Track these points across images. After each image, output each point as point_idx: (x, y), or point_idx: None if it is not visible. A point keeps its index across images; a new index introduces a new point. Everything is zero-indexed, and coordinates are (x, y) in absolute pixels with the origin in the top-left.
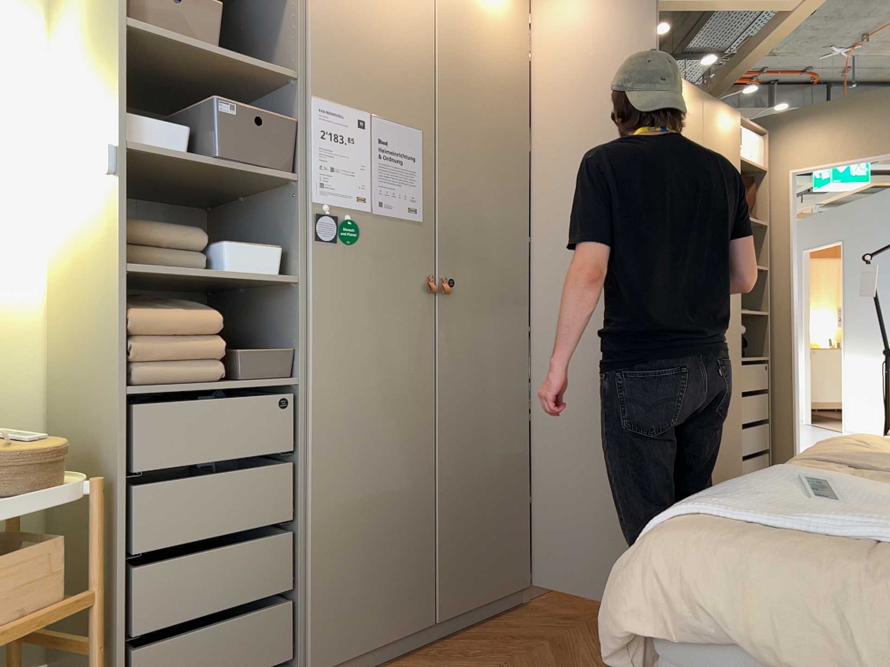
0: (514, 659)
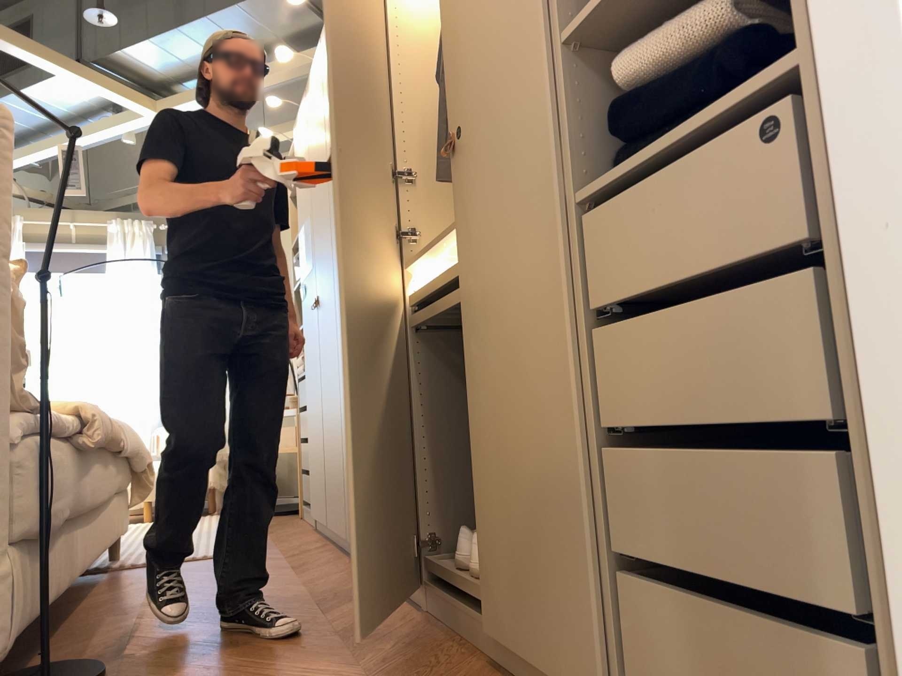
0: (286, 544)
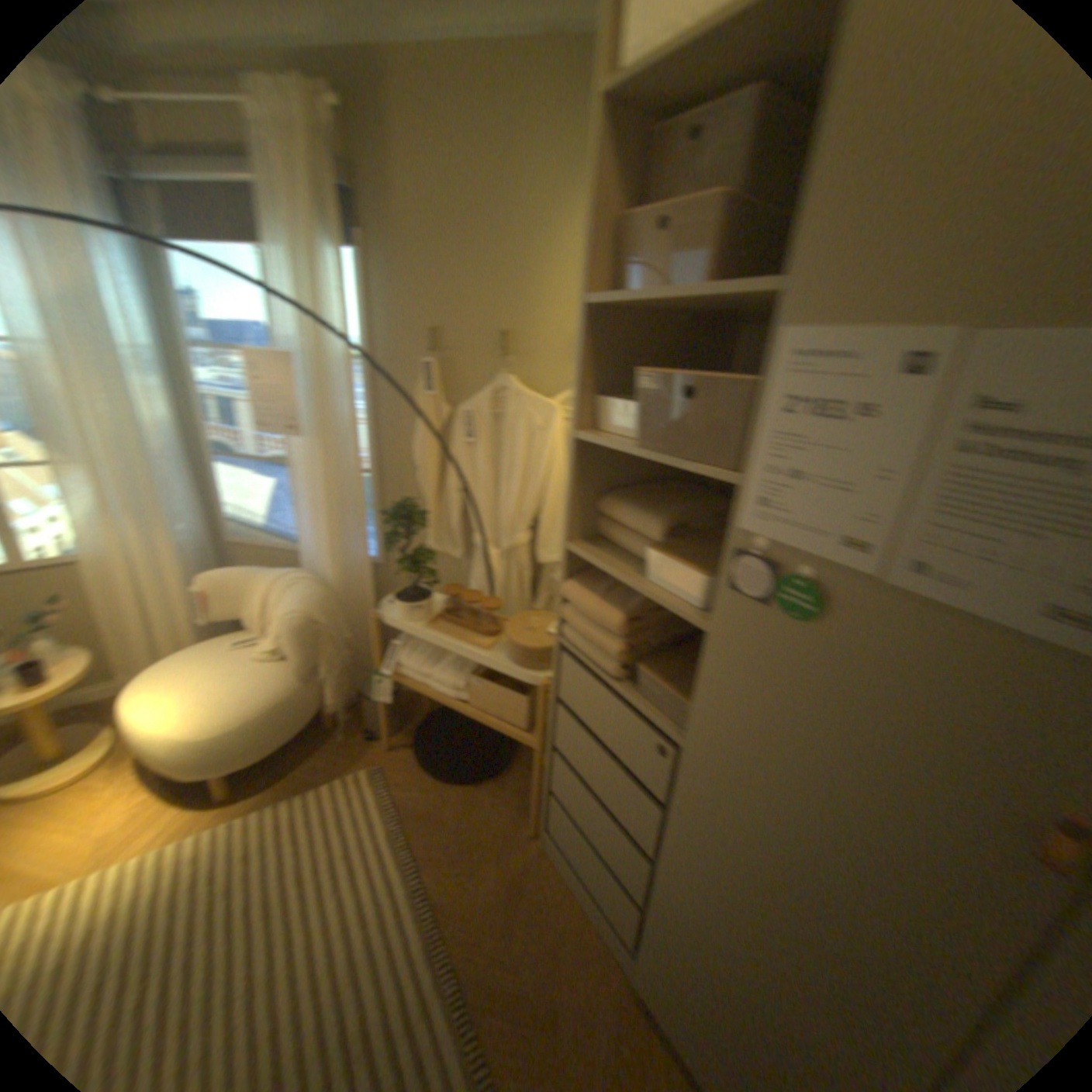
0: None
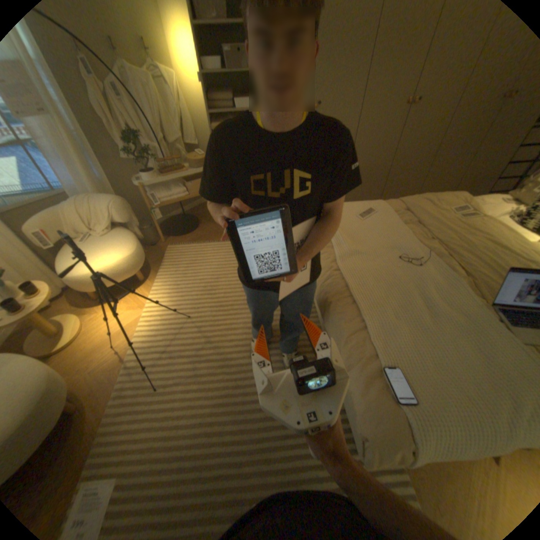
0: None
